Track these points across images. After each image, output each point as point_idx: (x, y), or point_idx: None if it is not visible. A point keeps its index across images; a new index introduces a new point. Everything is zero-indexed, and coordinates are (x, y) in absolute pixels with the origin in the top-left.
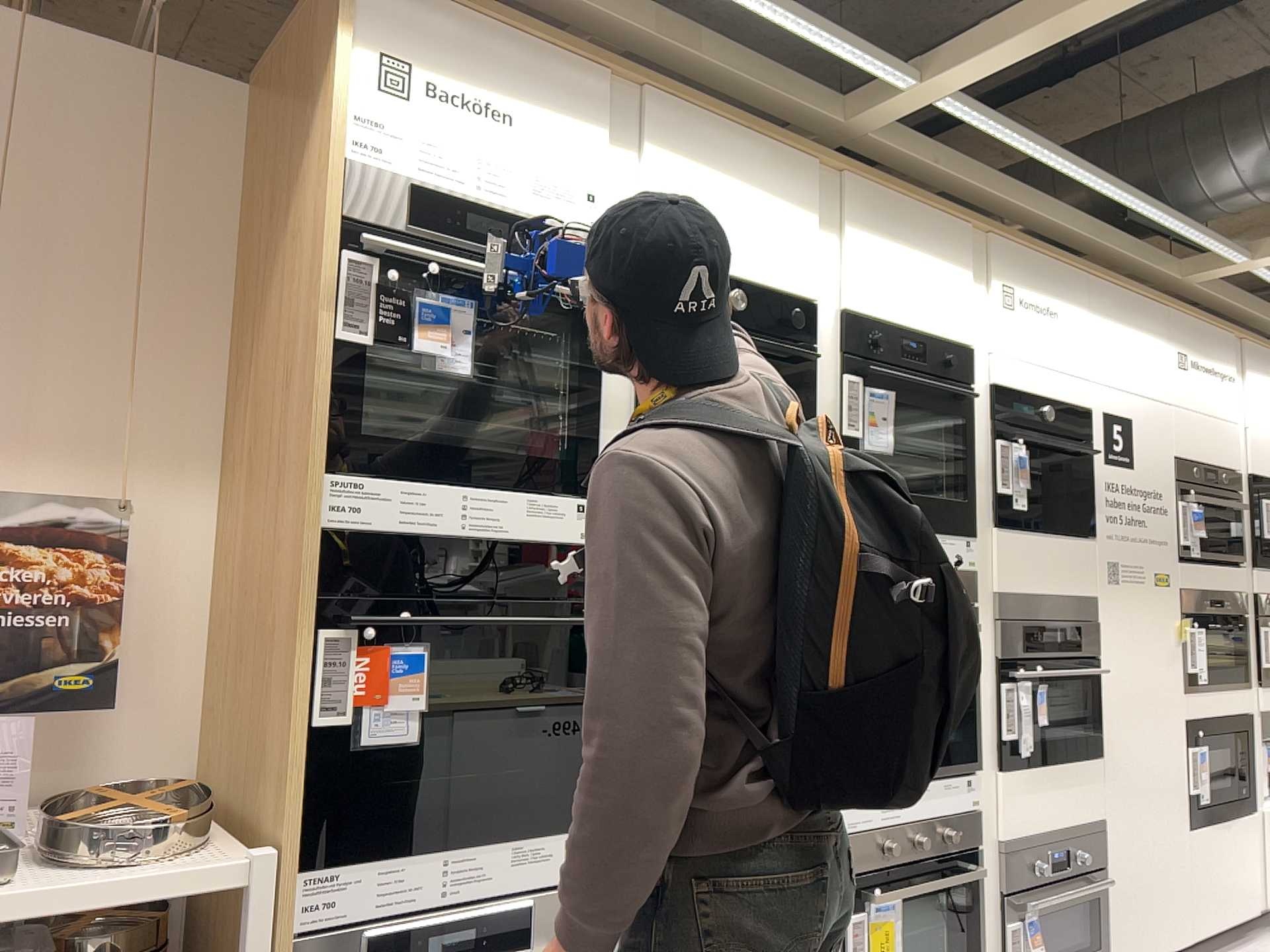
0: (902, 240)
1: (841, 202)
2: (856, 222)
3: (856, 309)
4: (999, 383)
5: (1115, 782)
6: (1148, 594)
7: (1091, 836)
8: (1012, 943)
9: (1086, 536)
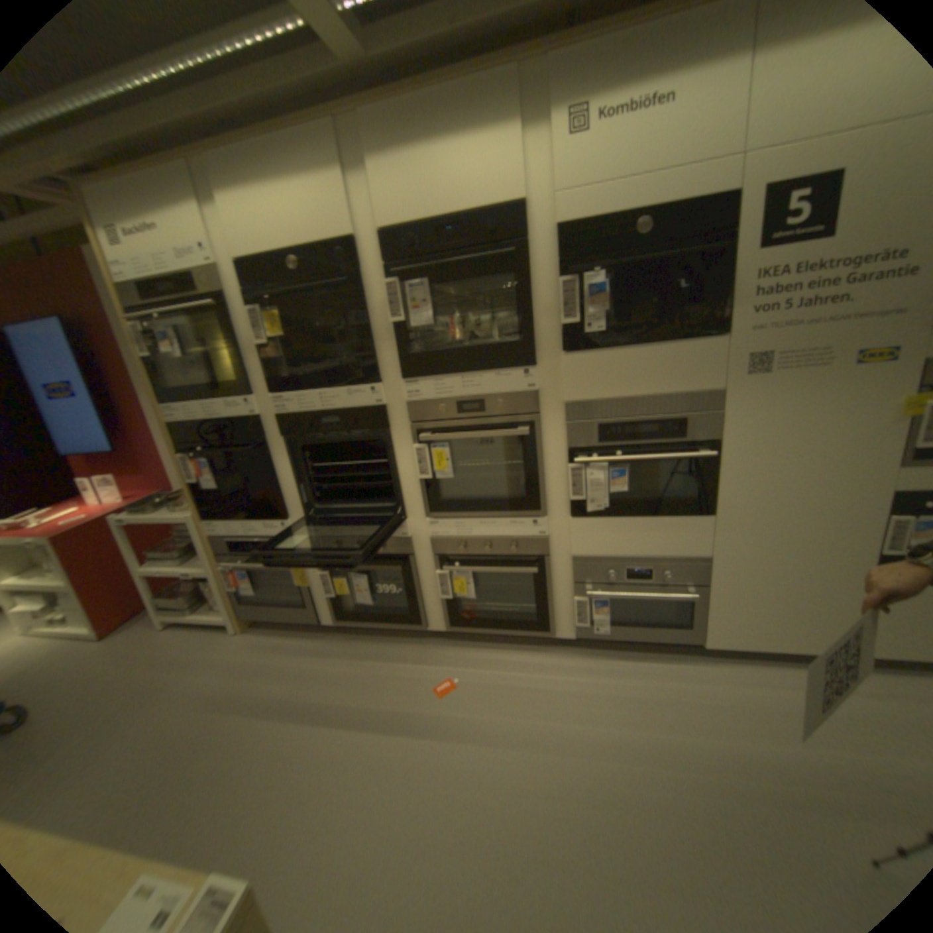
0: (421, 136)
1: (358, 138)
2: (371, 149)
3: (384, 225)
4: (566, 220)
5: (733, 536)
6: (839, 375)
7: (685, 567)
8: (578, 610)
9: (719, 333)
